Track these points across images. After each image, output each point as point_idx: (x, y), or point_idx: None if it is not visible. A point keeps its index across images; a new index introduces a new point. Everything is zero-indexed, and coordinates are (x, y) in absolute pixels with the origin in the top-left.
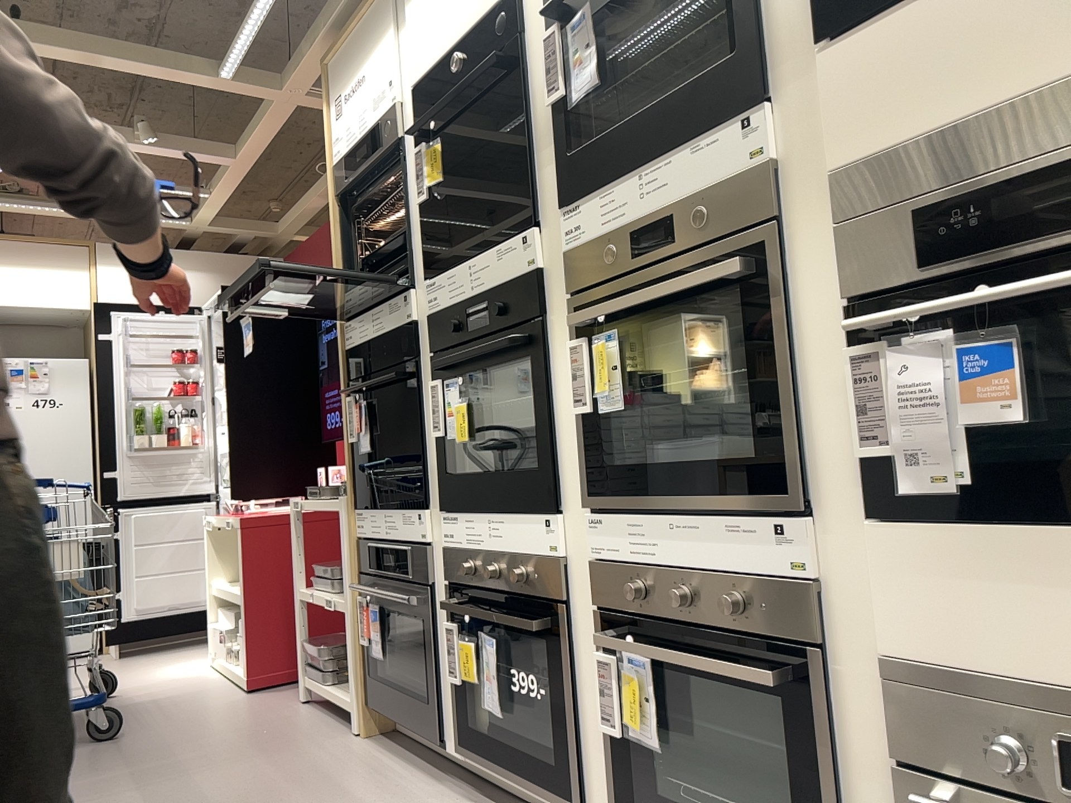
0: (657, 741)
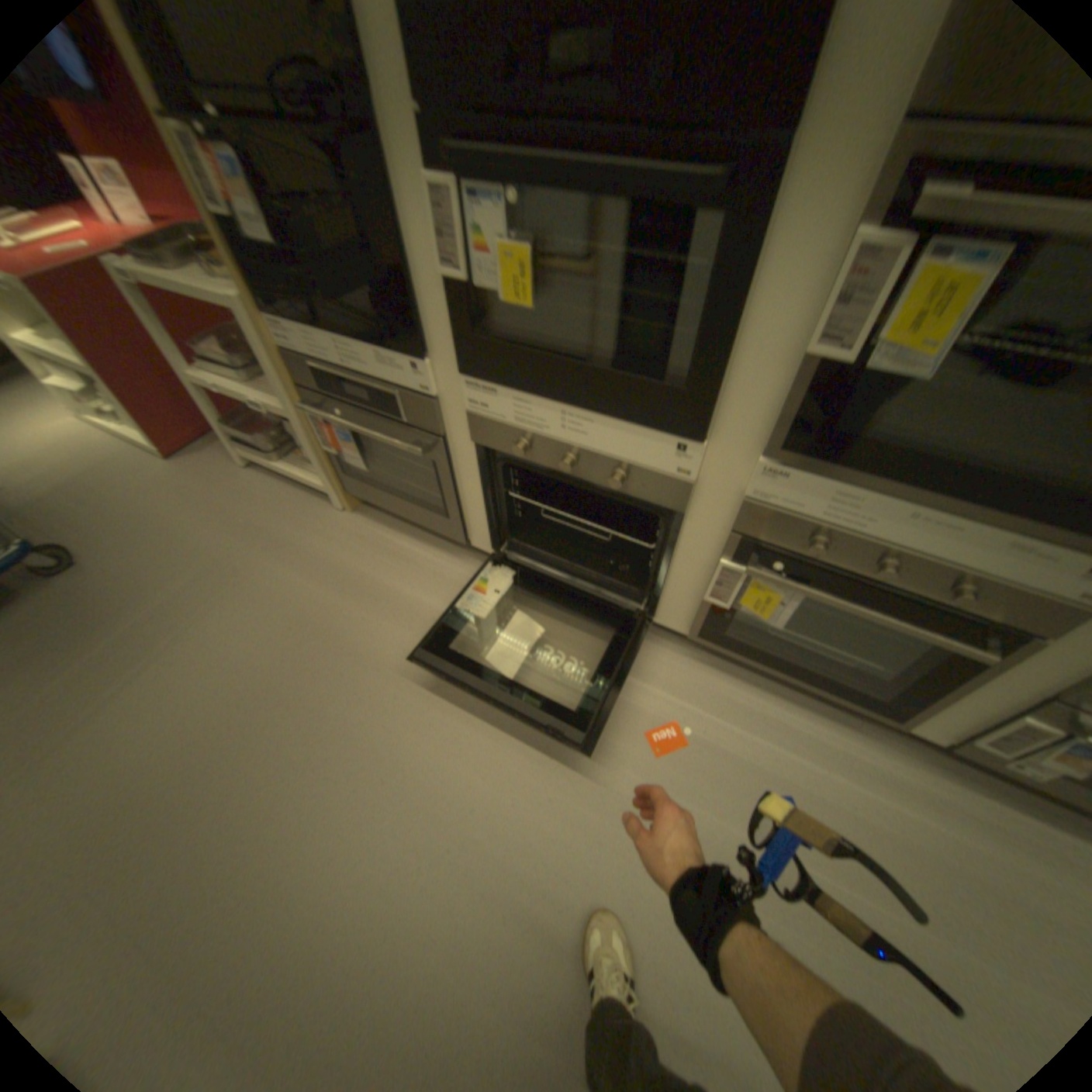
0: (780, 625)
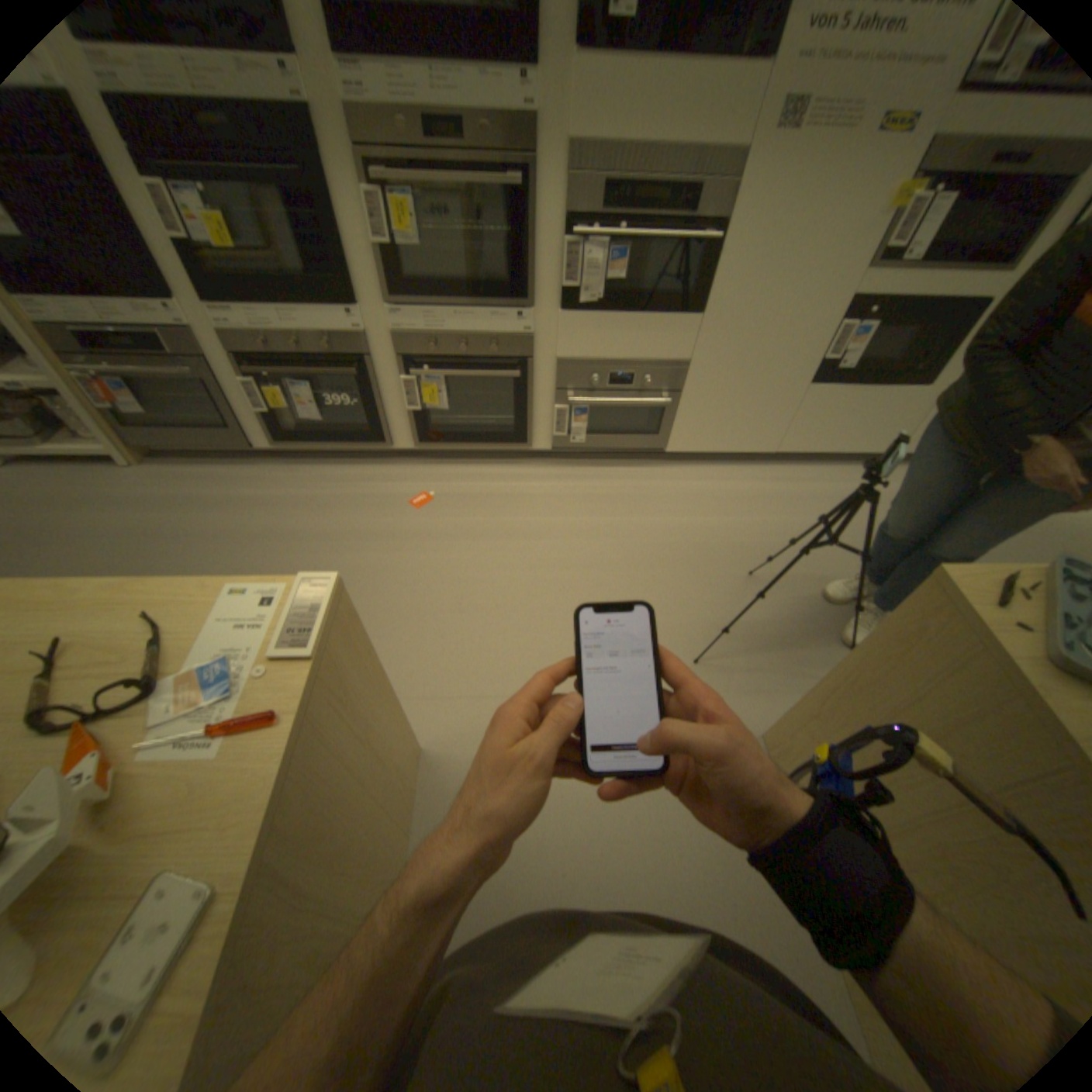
0: (445, 409)
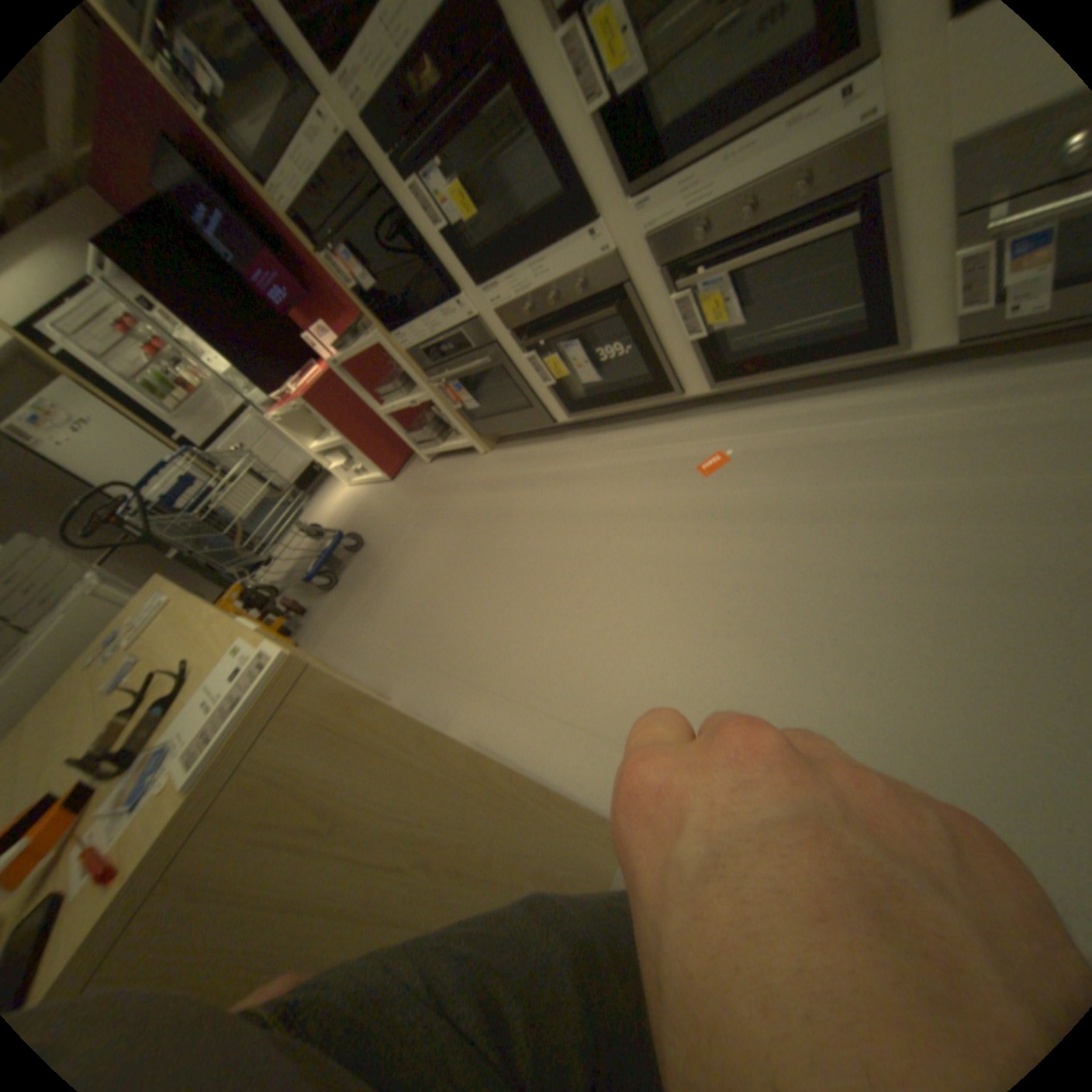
0: (741, 318)
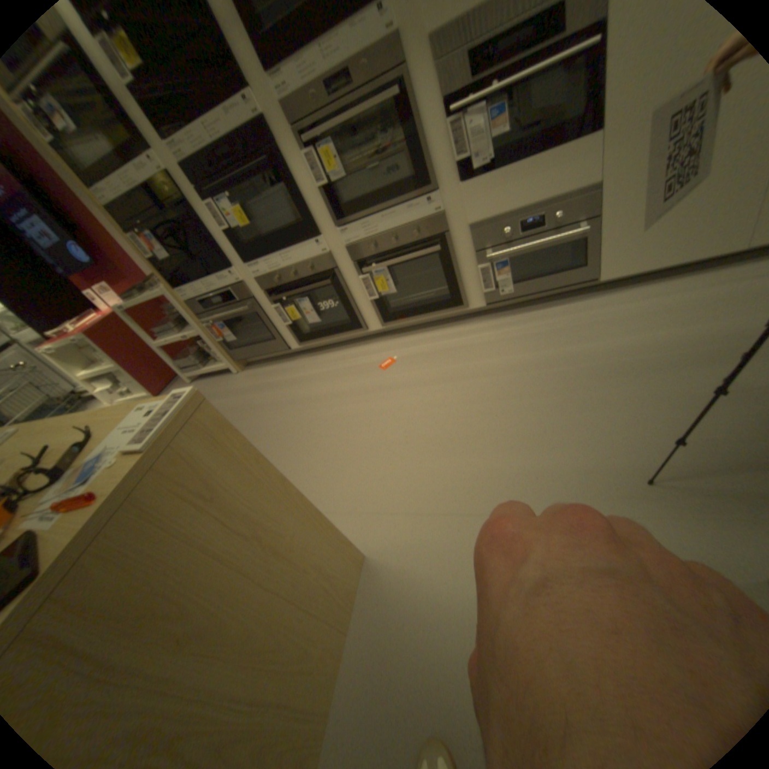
0: (394, 288)
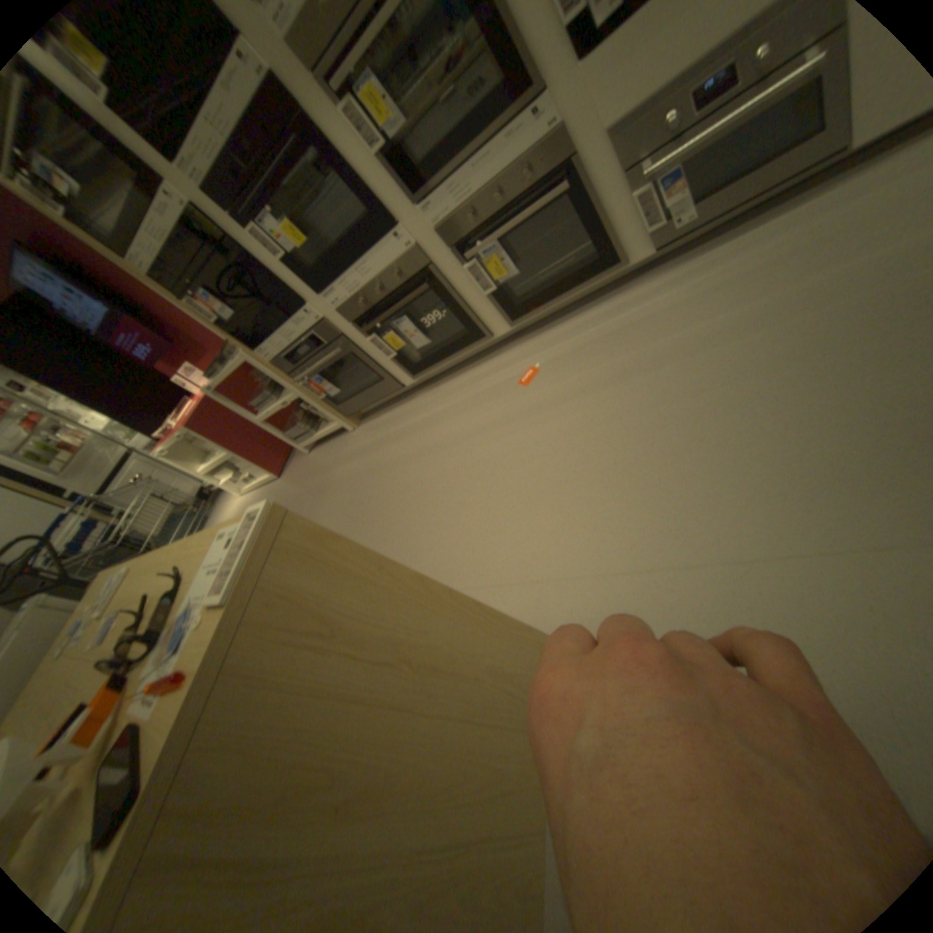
0: (516, 268)
